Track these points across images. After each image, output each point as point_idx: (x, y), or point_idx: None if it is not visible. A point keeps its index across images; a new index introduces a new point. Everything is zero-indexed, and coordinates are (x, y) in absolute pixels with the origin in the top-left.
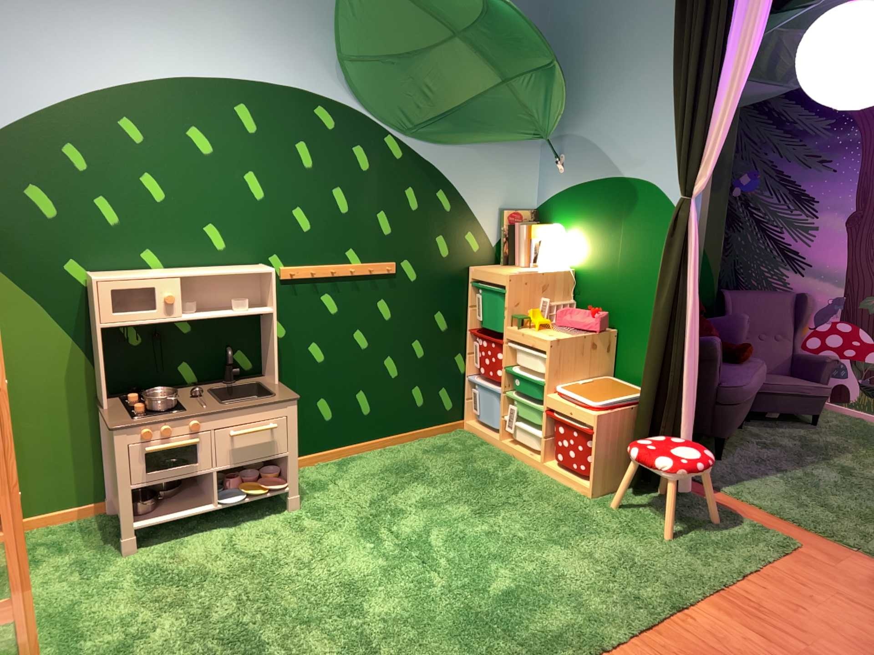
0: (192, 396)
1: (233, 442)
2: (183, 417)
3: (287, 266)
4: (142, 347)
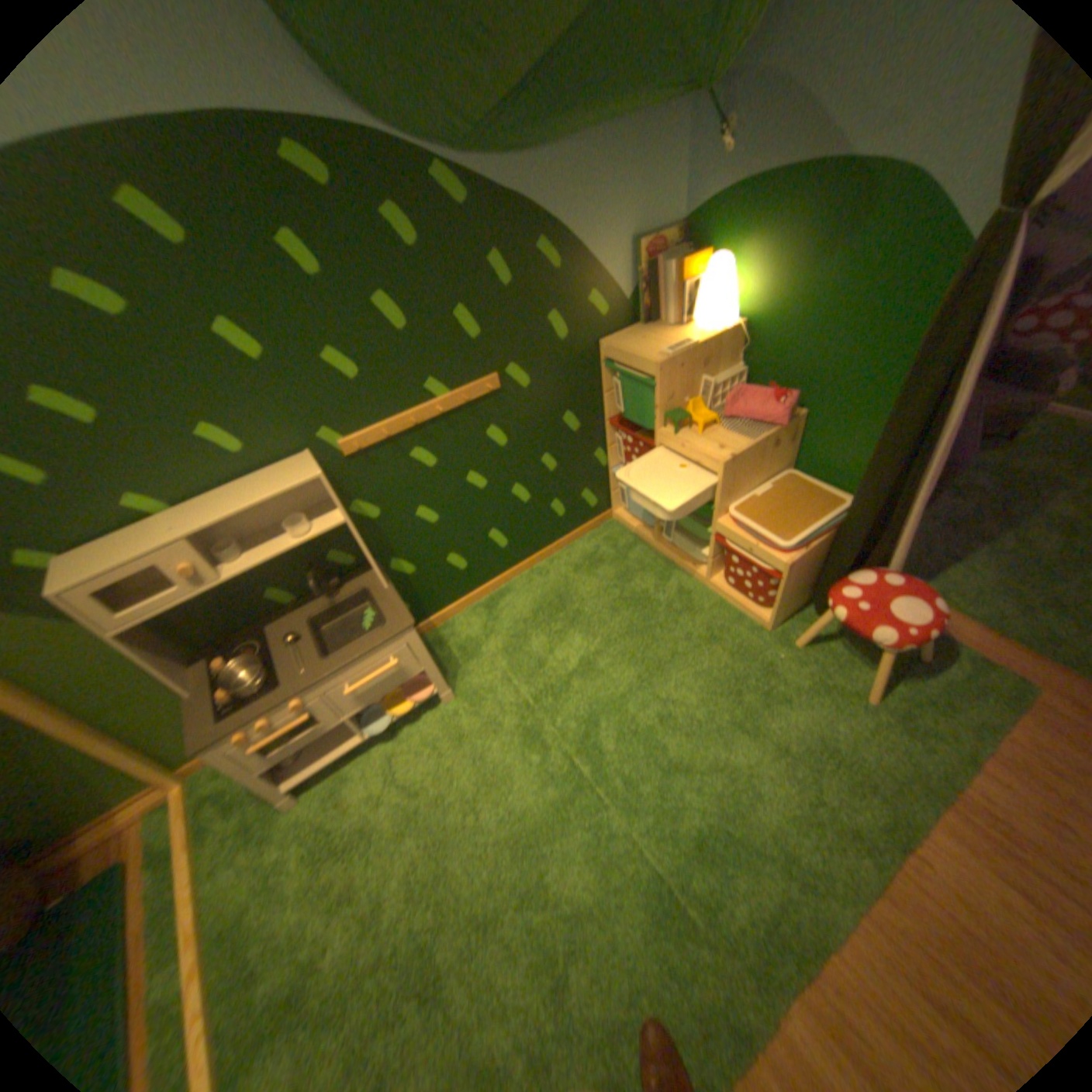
0: (288, 643)
1: (354, 691)
2: (276, 703)
3: (349, 436)
4: (204, 597)
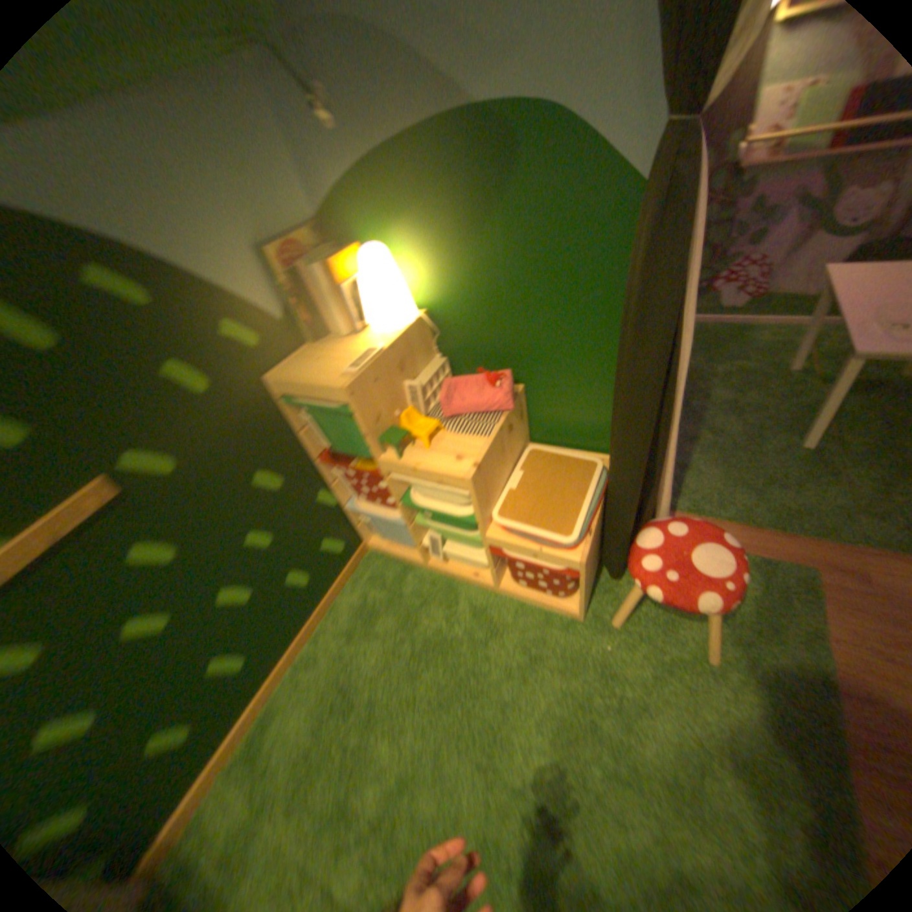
0: None
1: None
2: None
3: None
4: None
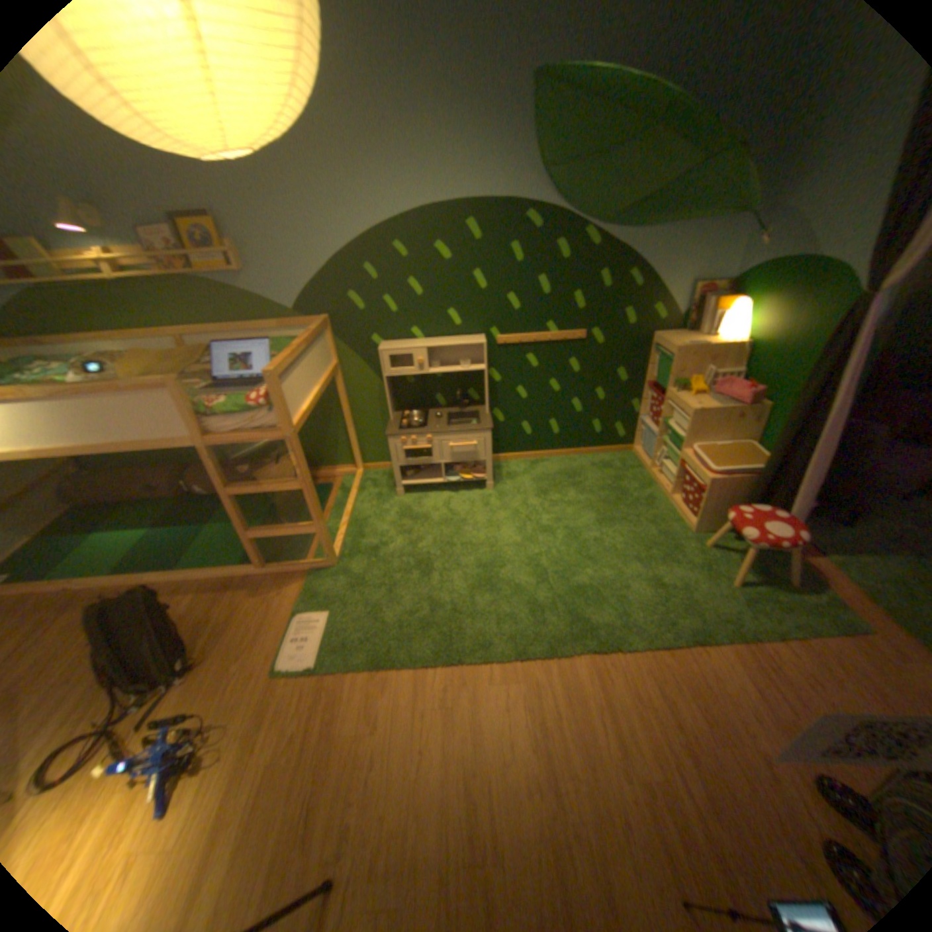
0: (436, 418)
1: (452, 450)
2: (423, 433)
3: (502, 336)
4: (415, 385)
